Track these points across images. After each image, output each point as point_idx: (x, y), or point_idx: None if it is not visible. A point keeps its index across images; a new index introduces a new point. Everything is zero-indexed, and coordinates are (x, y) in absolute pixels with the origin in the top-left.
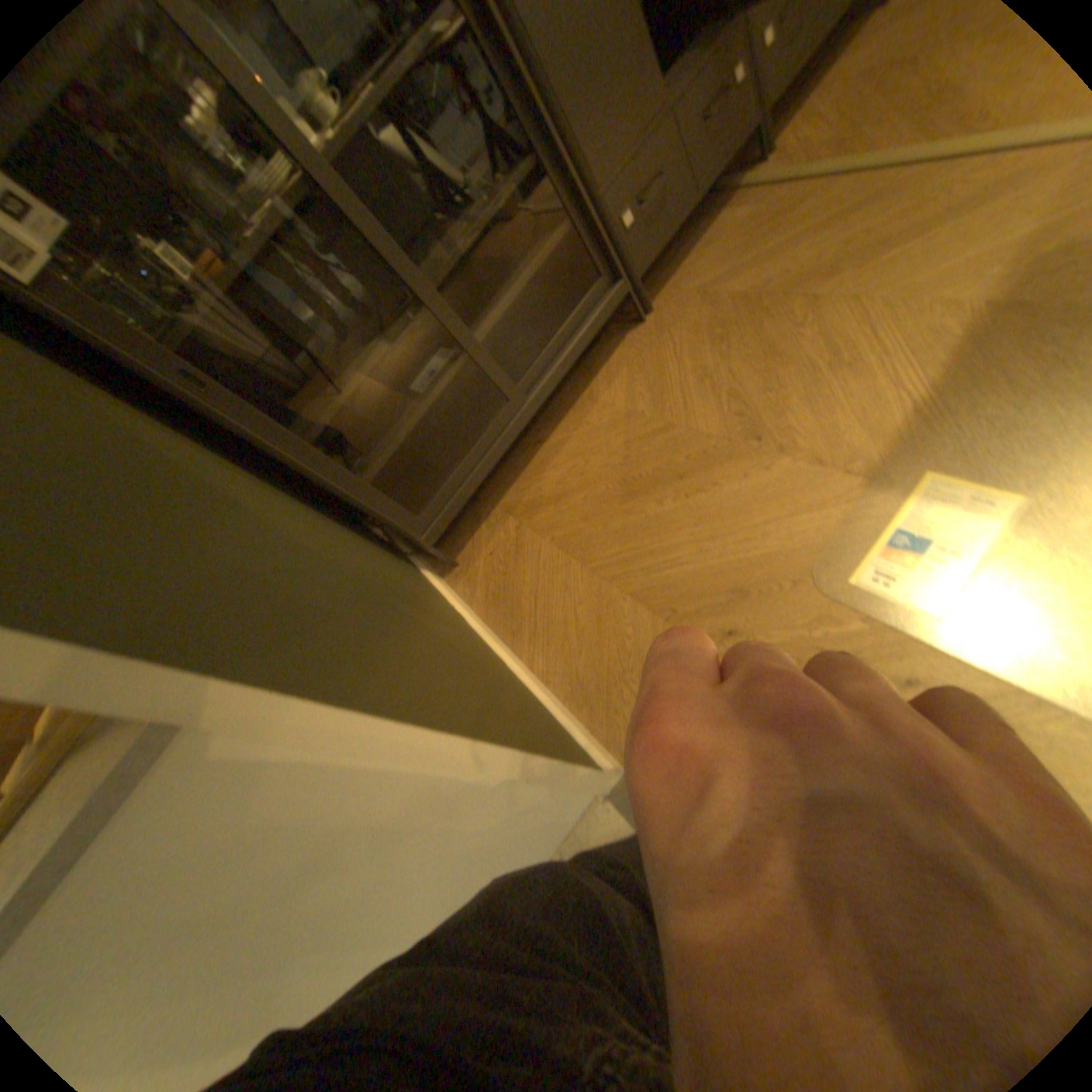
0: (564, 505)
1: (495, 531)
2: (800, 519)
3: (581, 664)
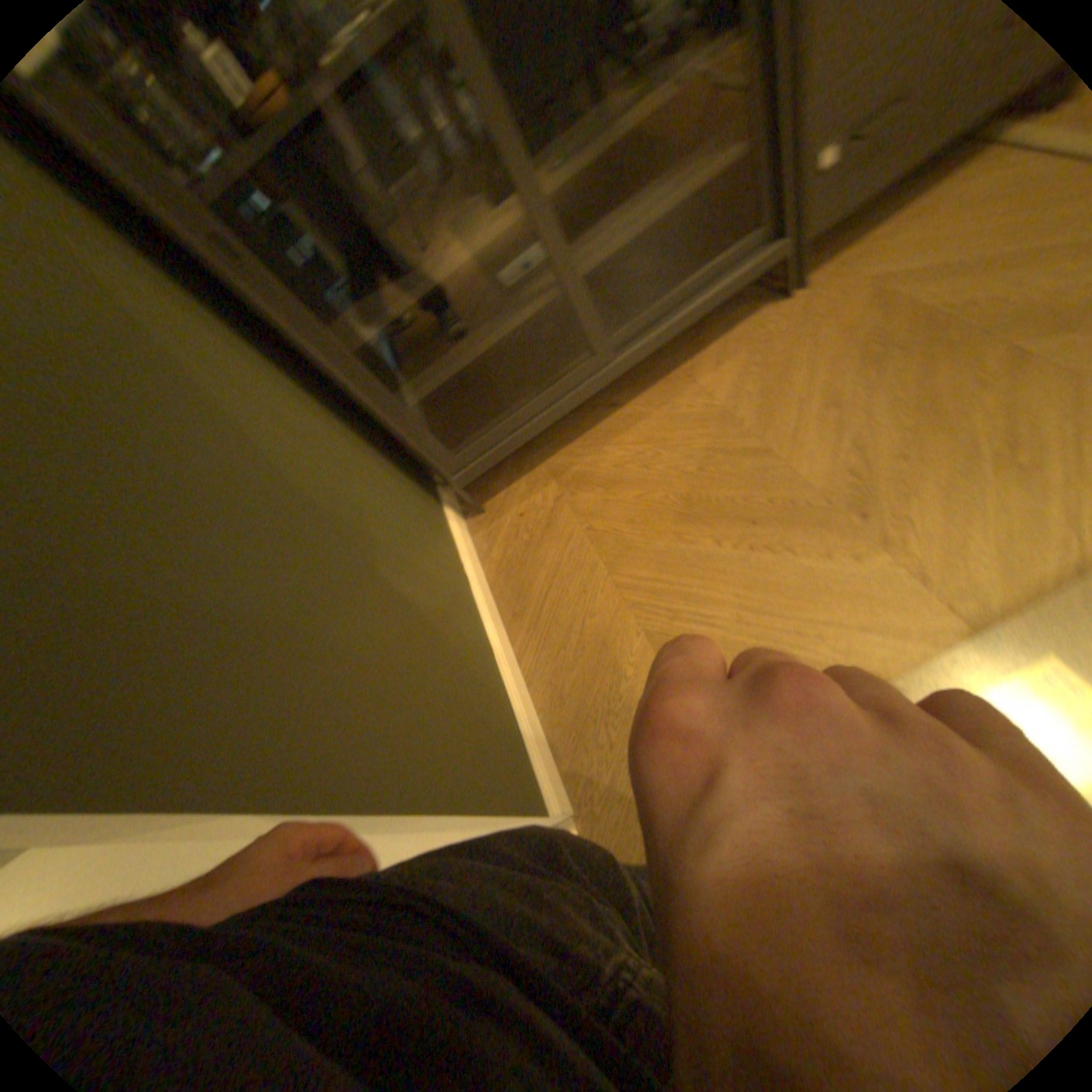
0: (613, 493)
1: (533, 489)
2: (866, 638)
3: (568, 681)
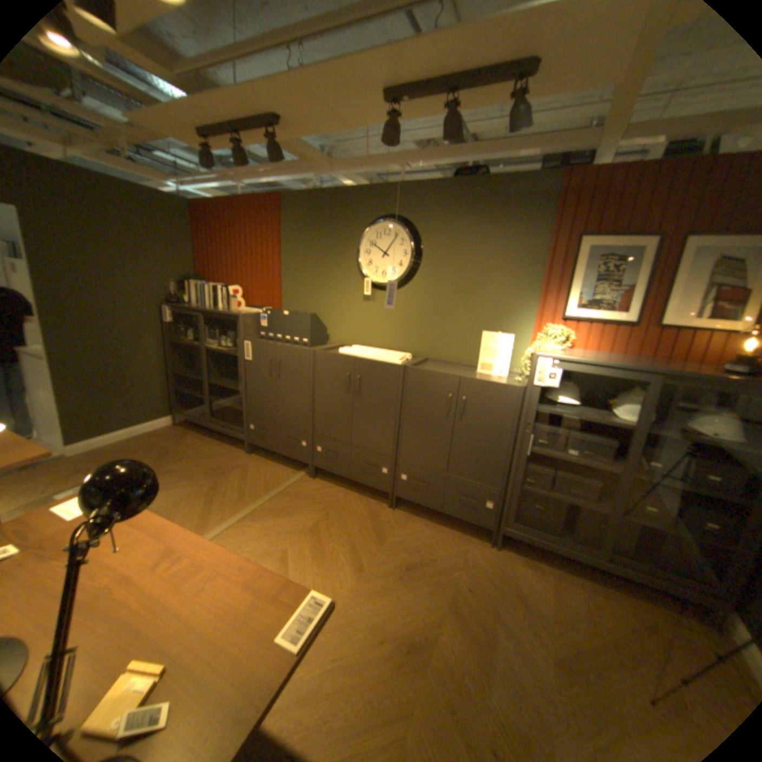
0: (172, 442)
1: (179, 431)
2: None
3: (105, 448)
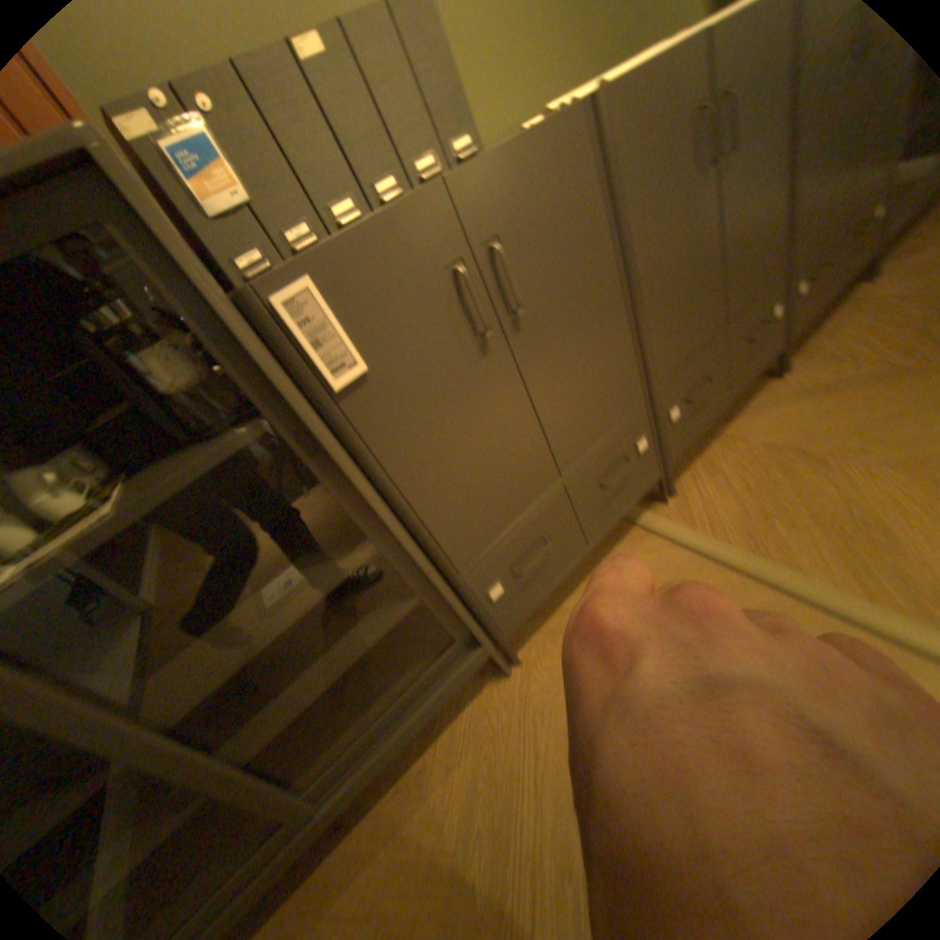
0: None
1: None
2: None
3: None
